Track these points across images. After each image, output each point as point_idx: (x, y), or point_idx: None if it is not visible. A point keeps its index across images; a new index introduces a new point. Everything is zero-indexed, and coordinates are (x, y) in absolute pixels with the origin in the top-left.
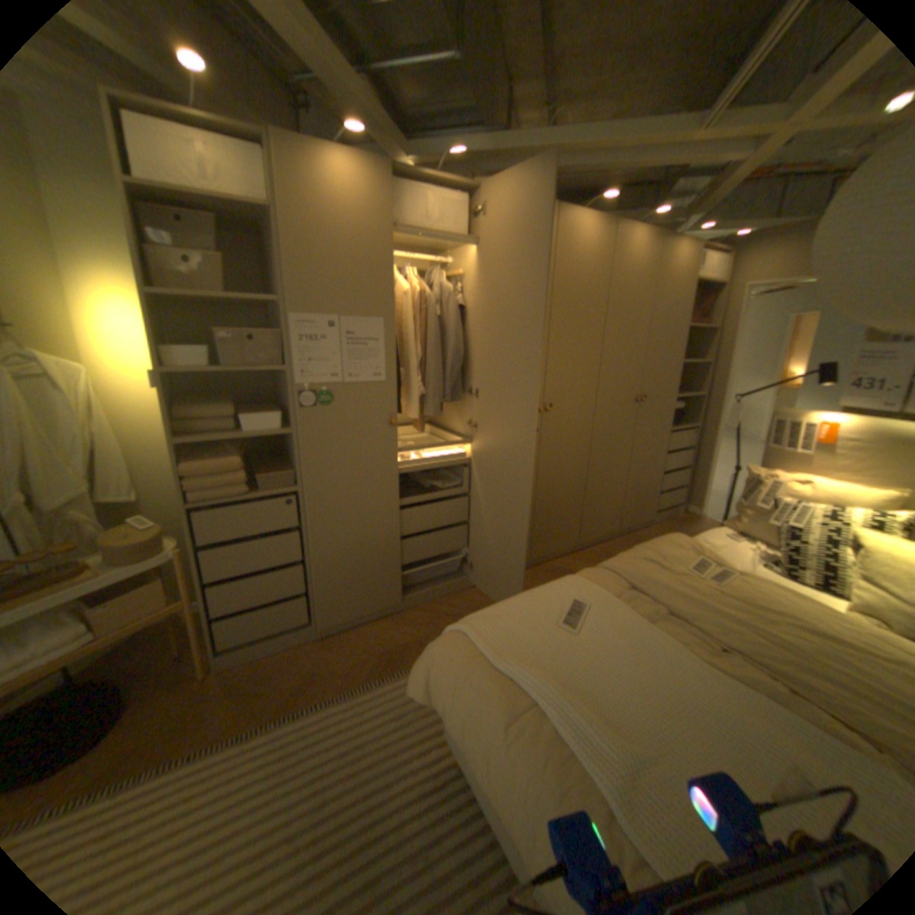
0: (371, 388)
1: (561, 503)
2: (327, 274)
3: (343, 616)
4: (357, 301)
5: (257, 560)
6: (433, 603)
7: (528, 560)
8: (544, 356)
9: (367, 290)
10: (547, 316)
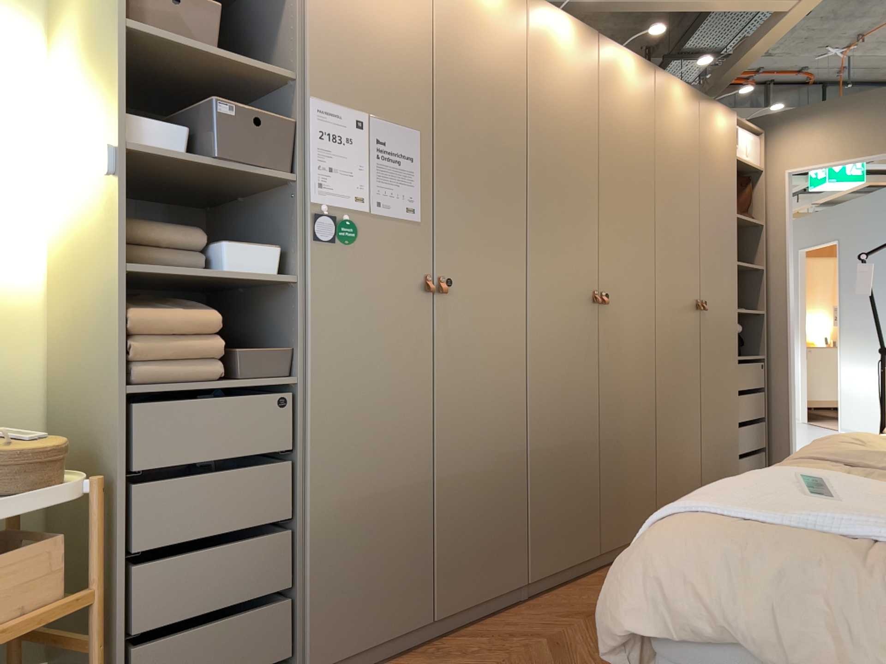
0: (404, 226)
1: (632, 453)
2: (360, 54)
3: (349, 638)
4: (392, 99)
5: (224, 508)
6: (478, 623)
7: (598, 550)
8: (597, 222)
9: (404, 87)
10: (597, 168)
